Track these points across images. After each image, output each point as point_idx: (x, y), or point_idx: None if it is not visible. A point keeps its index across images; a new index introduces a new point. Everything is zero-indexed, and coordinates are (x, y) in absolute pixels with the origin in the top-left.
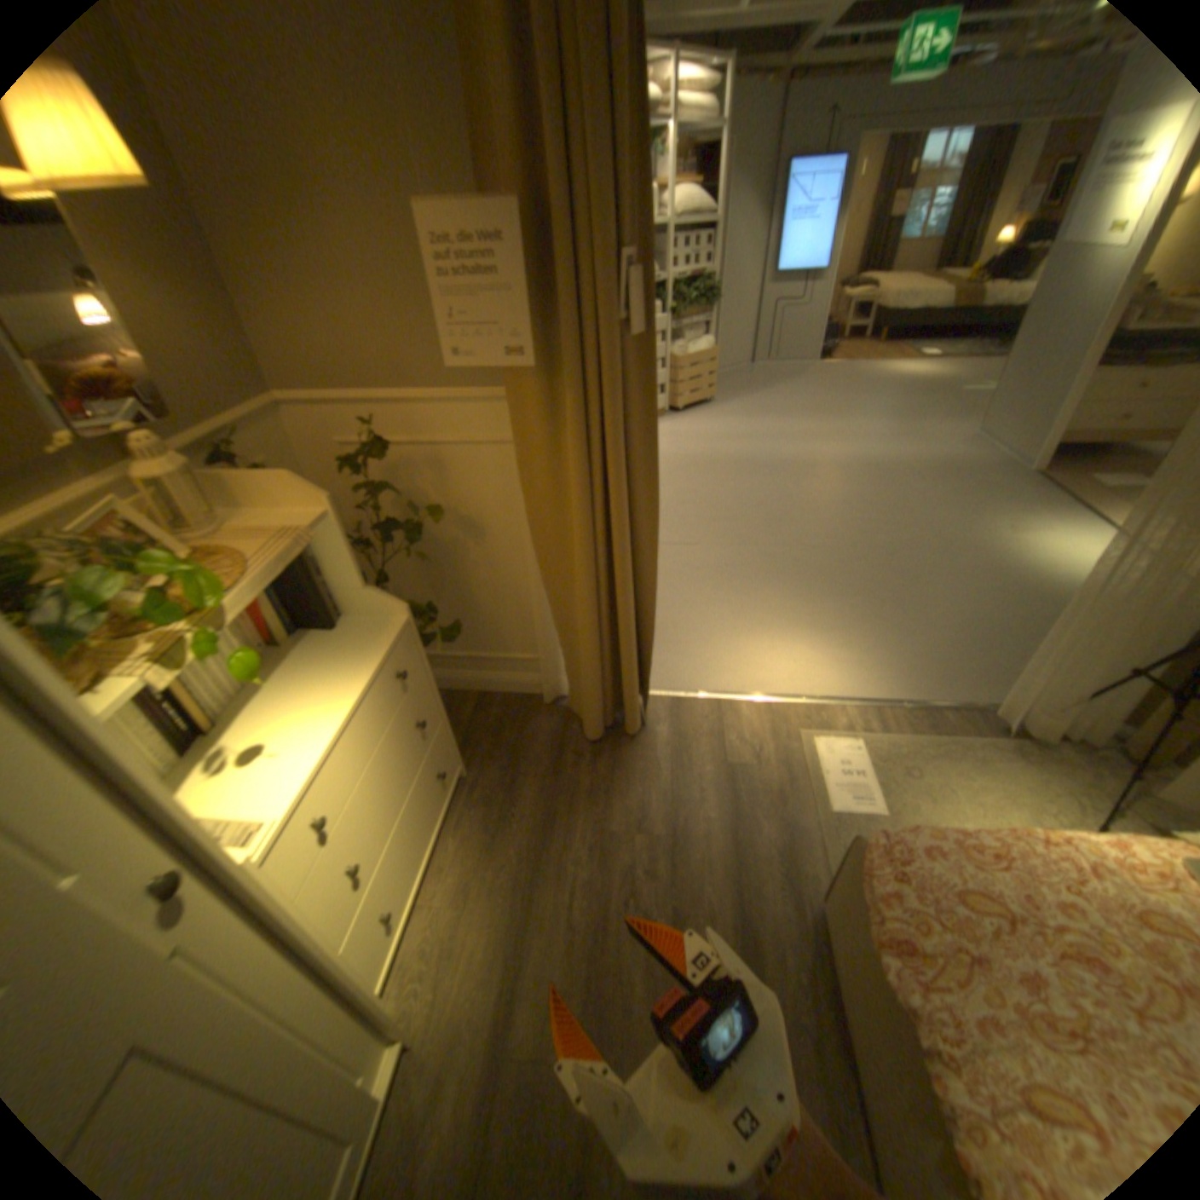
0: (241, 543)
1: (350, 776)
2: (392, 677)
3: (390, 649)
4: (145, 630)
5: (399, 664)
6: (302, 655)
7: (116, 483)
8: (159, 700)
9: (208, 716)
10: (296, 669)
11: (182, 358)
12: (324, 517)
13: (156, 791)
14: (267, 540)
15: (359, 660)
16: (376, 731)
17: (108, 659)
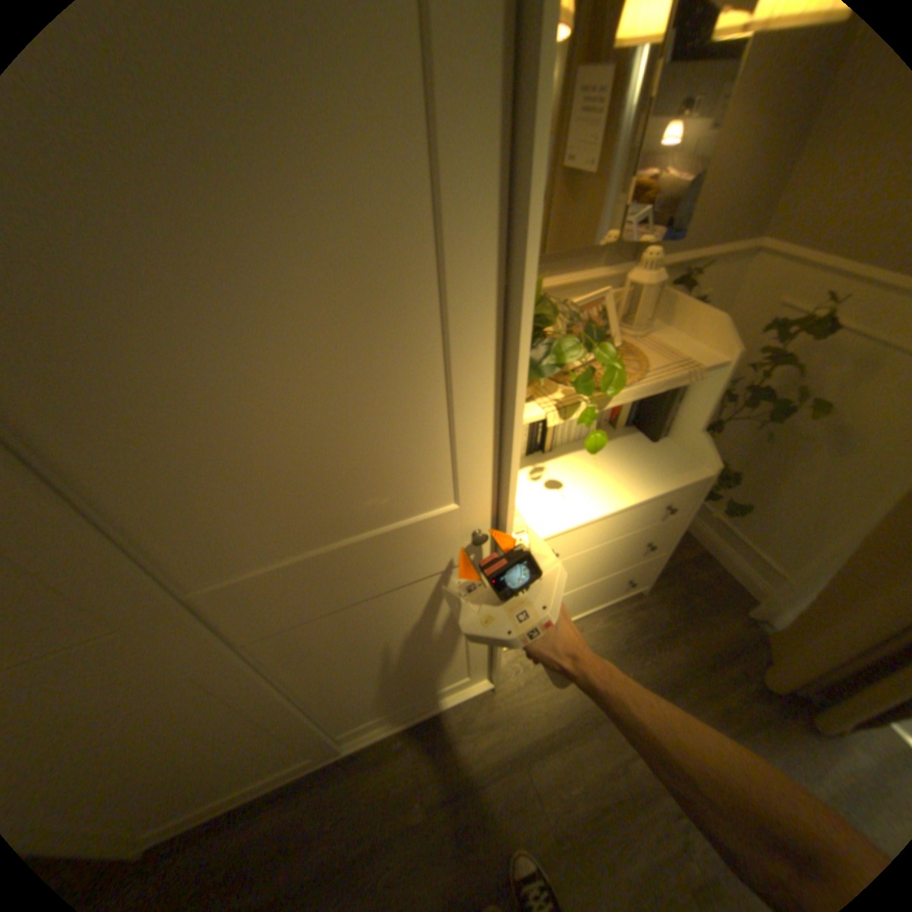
0: (650, 354)
1: (586, 544)
2: (663, 506)
3: (679, 487)
4: (563, 383)
5: (675, 501)
6: (621, 446)
7: (614, 276)
8: (539, 422)
9: (550, 444)
10: (611, 452)
11: (722, 192)
12: (722, 366)
13: (507, 492)
14: (669, 362)
15: (653, 479)
16: (623, 531)
17: (538, 390)
